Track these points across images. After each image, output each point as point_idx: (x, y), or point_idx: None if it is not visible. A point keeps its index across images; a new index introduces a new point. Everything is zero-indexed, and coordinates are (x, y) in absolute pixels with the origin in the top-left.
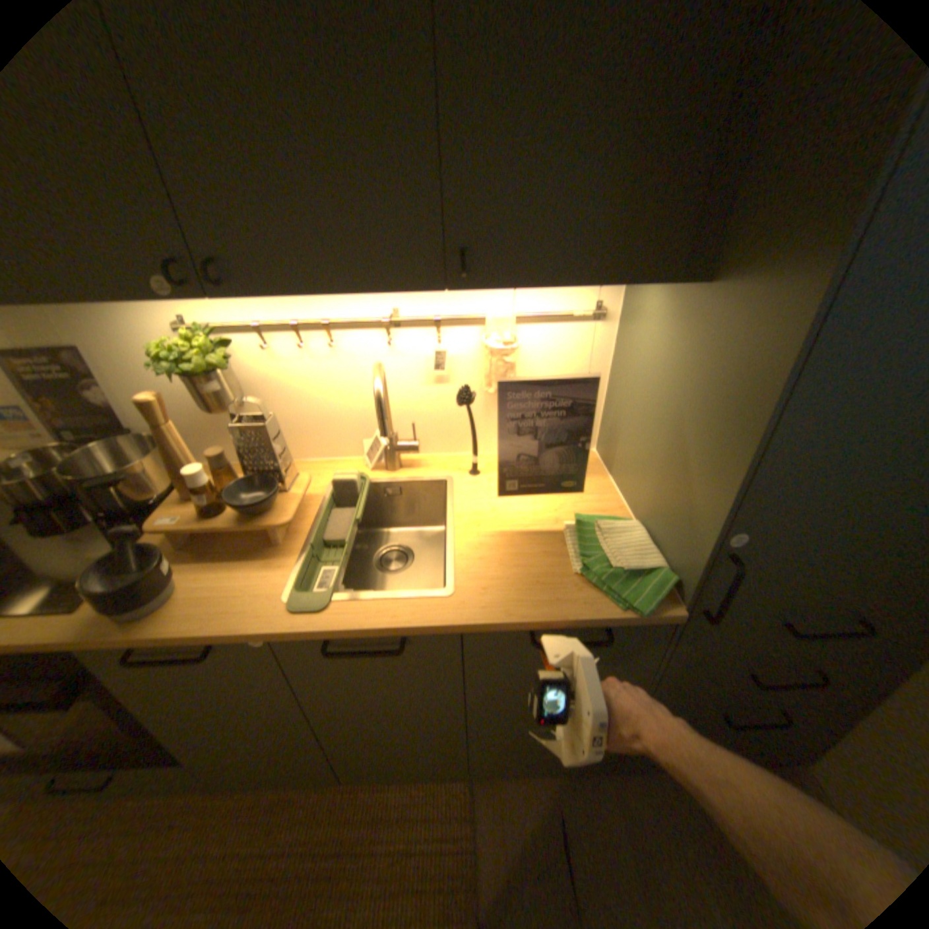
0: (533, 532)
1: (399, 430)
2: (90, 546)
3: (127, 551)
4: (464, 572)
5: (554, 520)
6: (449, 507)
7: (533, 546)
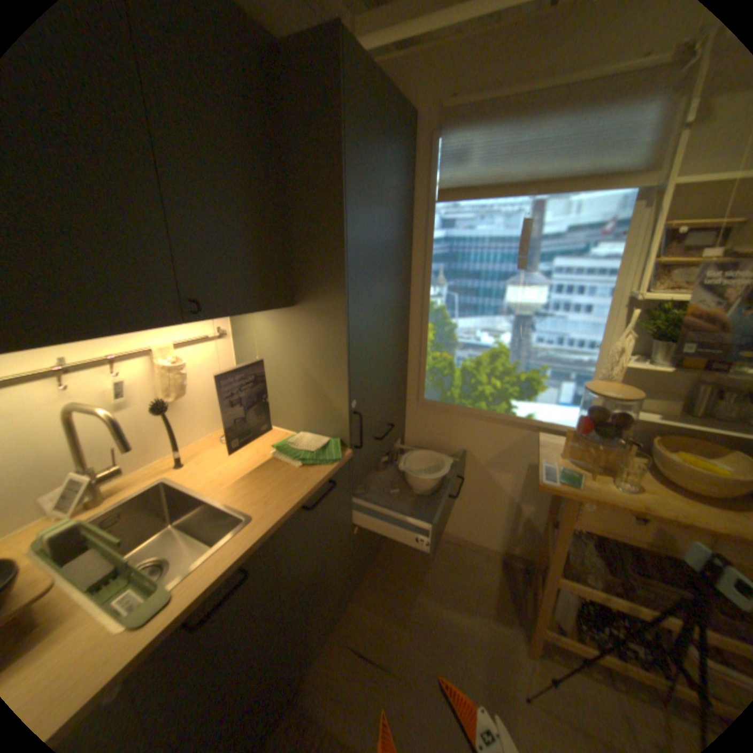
0: (257, 468)
1: (91, 465)
2: None
3: None
4: (243, 508)
5: (261, 457)
6: (186, 492)
7: (265, 473)
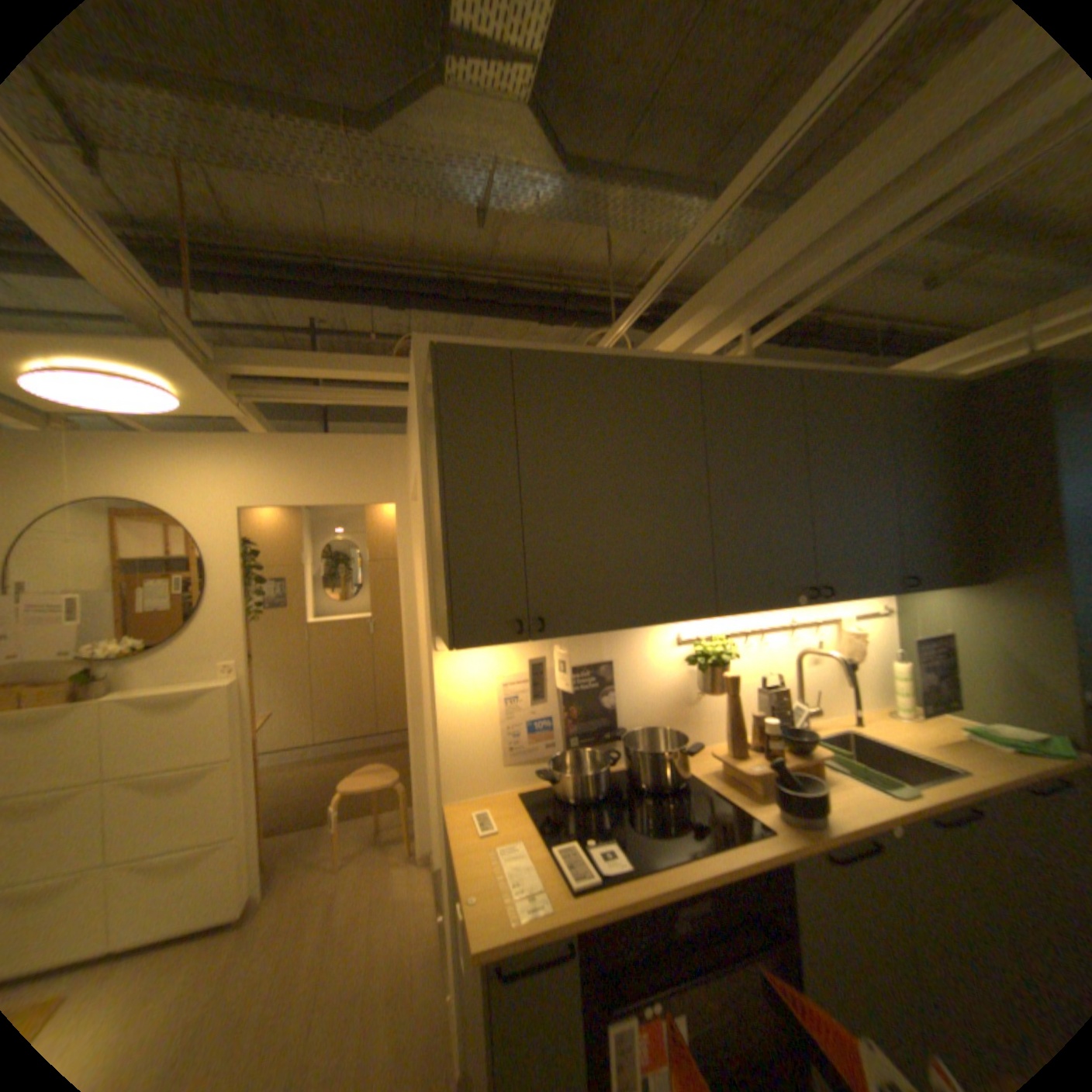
0: (952, 743)
1: (803, 701)
2: (695, 807)
3: (787, 775)
4: (955, 766)
5: (952, 737)
6: (882, 743)
7: (966, 748)
